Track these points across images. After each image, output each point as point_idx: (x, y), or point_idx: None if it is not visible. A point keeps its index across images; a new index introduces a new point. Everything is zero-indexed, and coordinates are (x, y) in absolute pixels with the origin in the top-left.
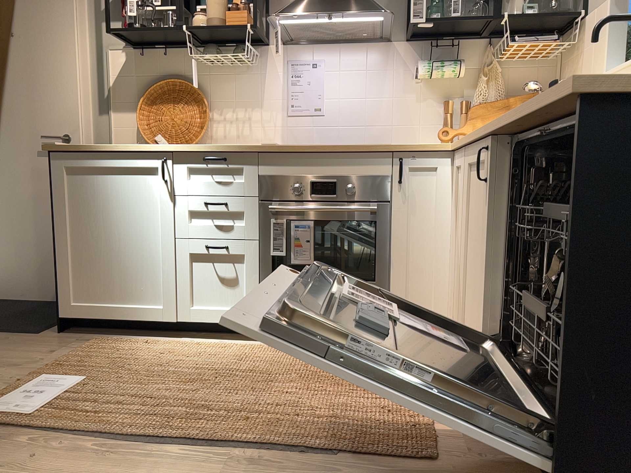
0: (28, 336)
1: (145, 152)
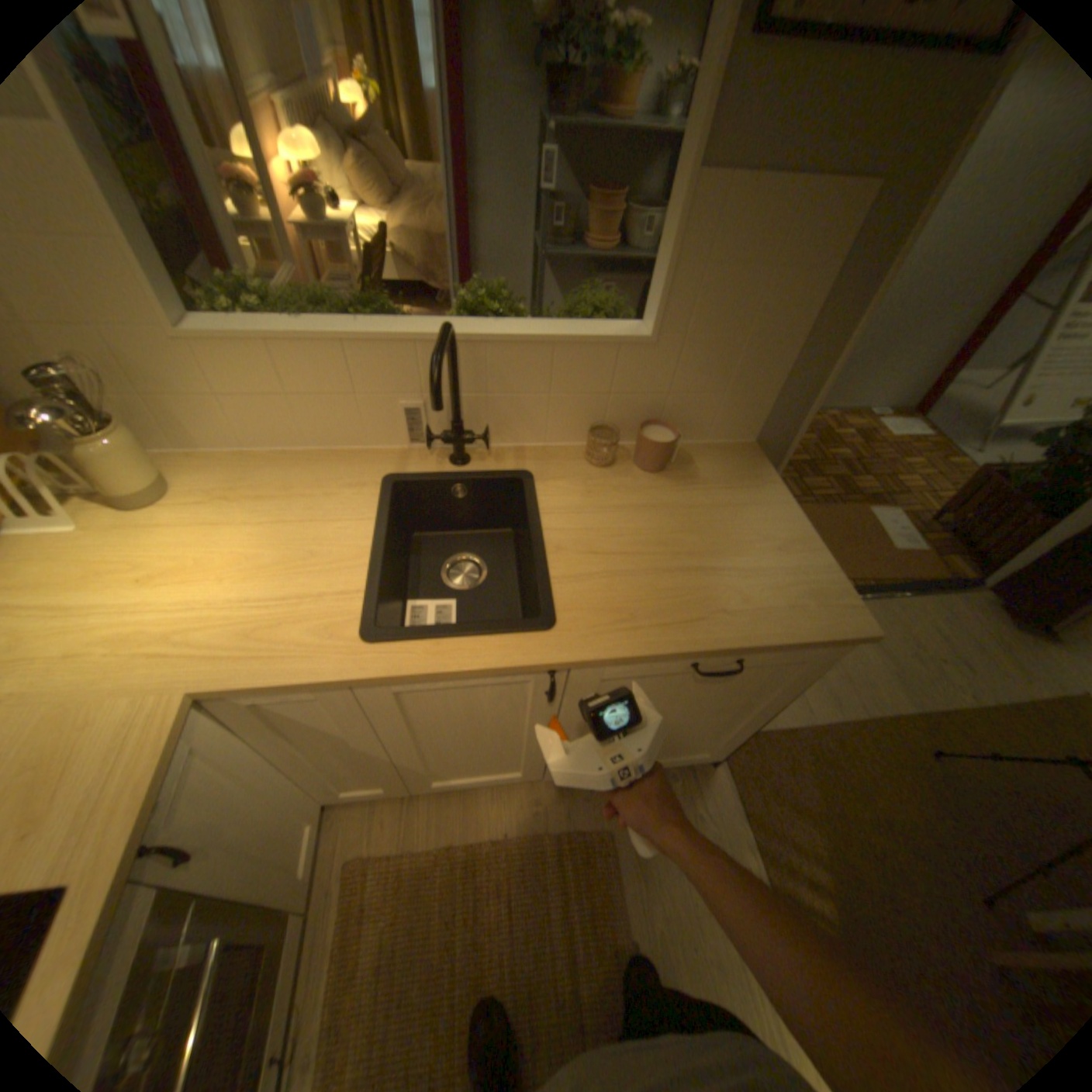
0: None
1: None
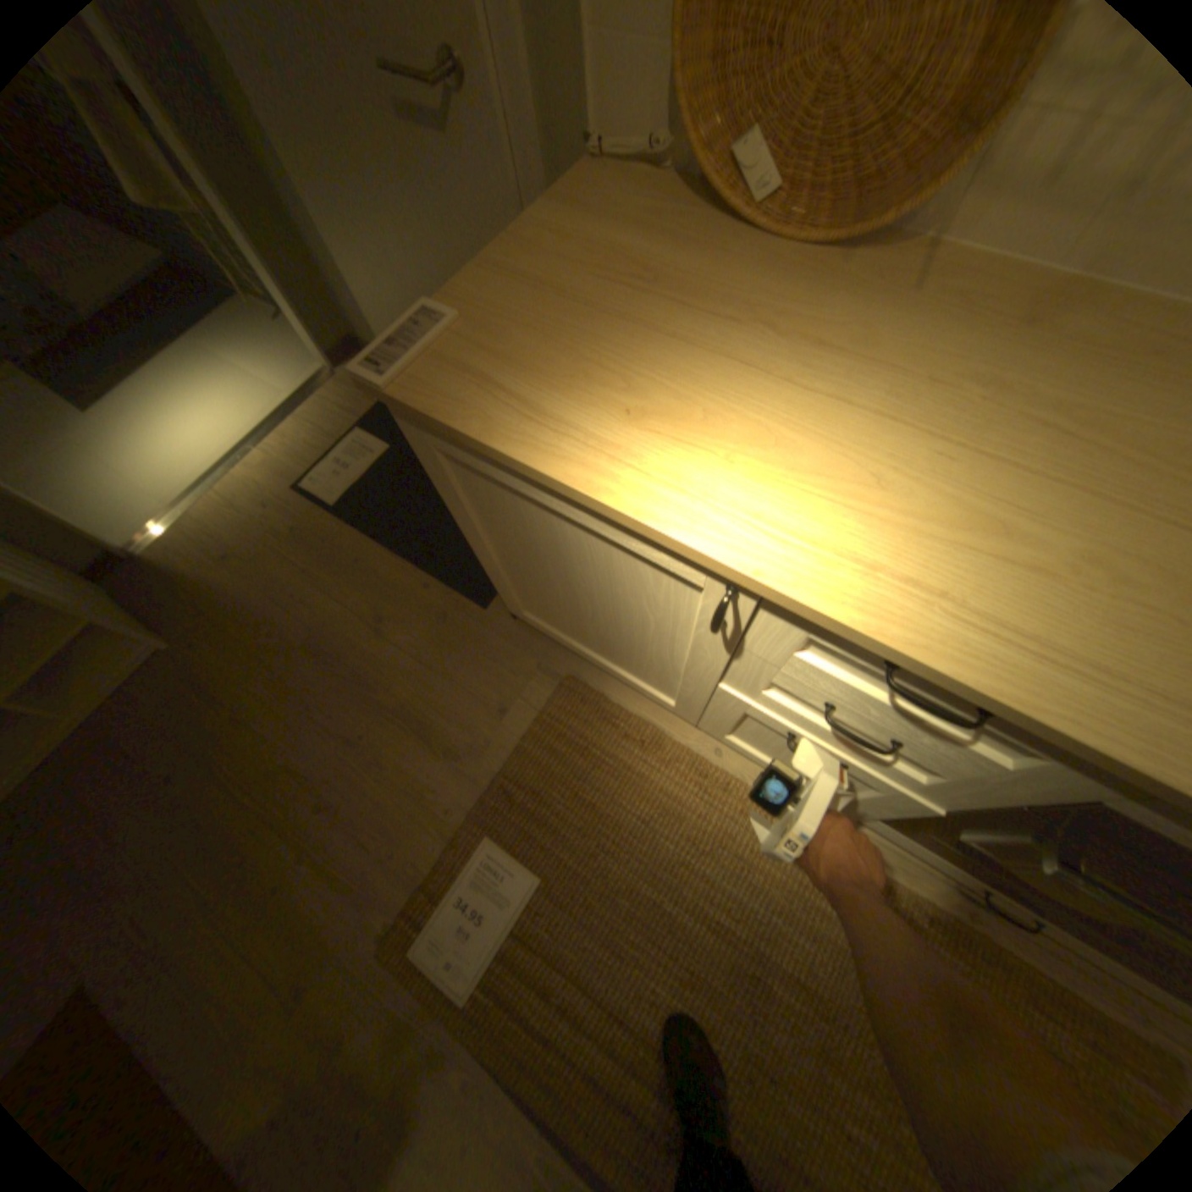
0: (472, 613)
1: (670, 543)
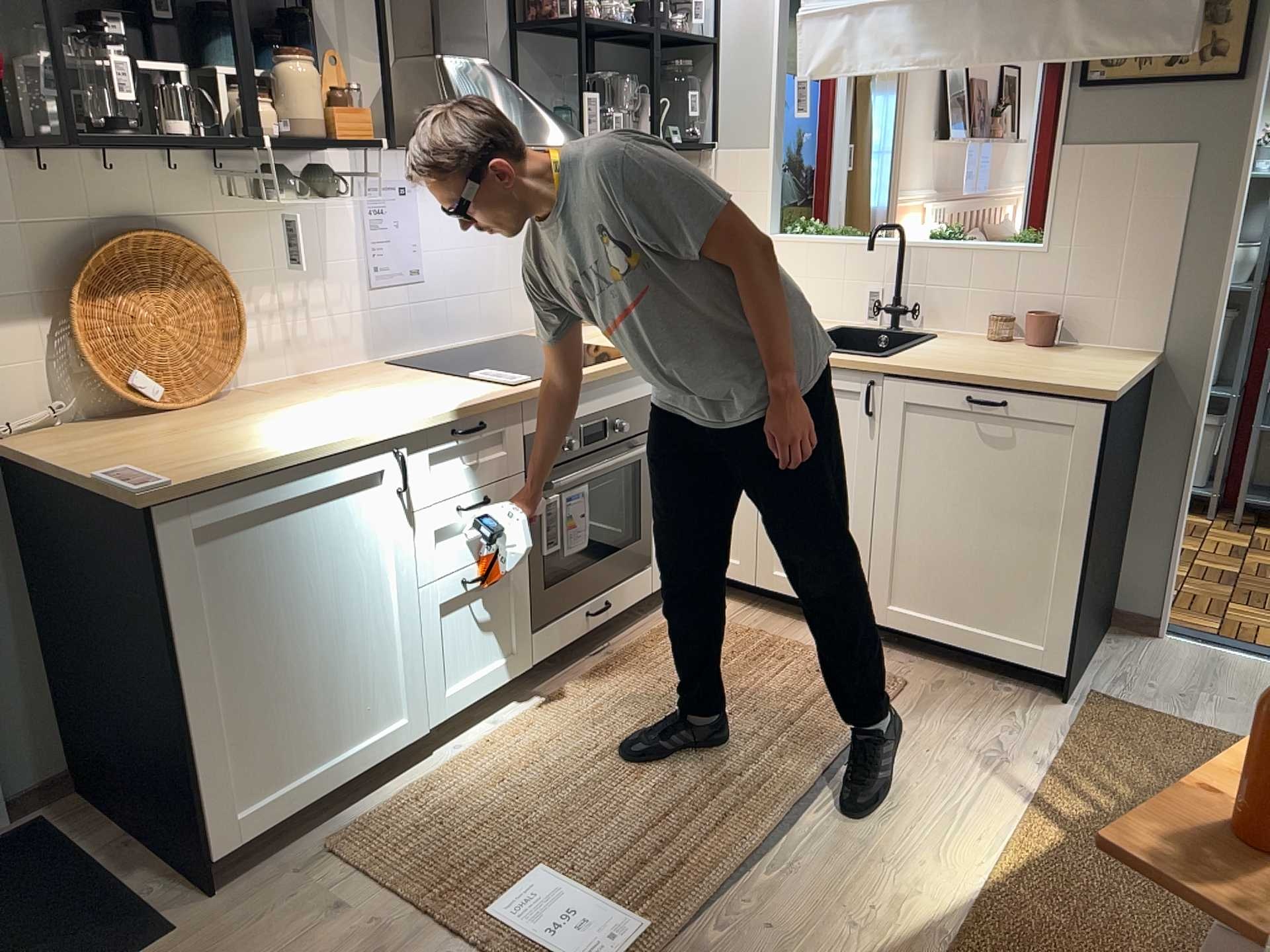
0: (172, 945)
1: (363, 447)
